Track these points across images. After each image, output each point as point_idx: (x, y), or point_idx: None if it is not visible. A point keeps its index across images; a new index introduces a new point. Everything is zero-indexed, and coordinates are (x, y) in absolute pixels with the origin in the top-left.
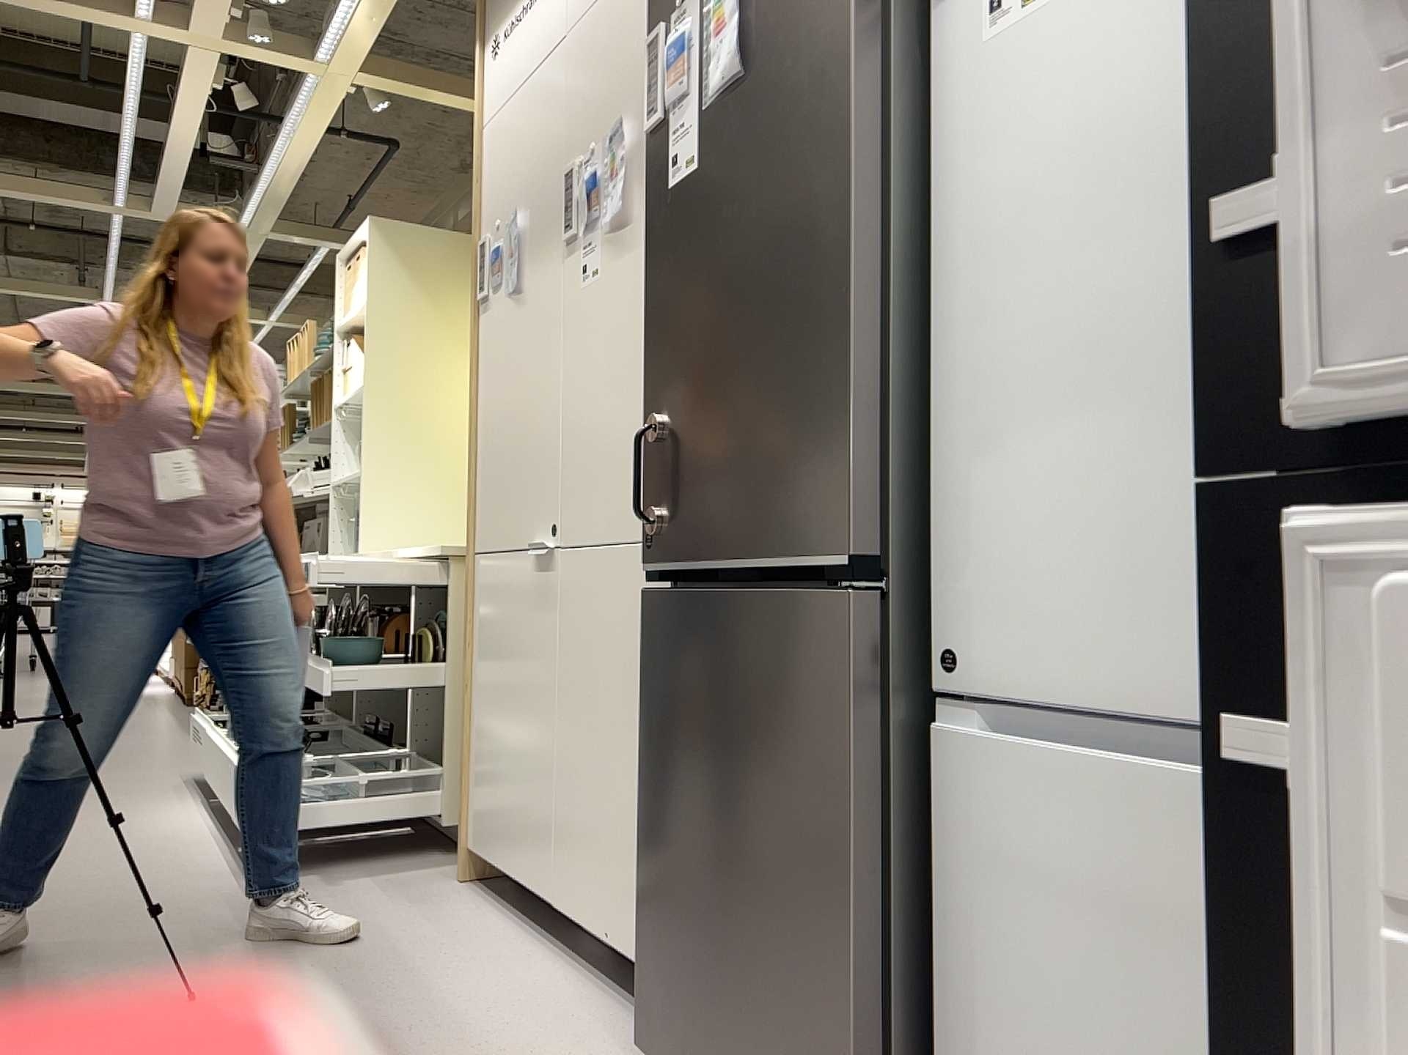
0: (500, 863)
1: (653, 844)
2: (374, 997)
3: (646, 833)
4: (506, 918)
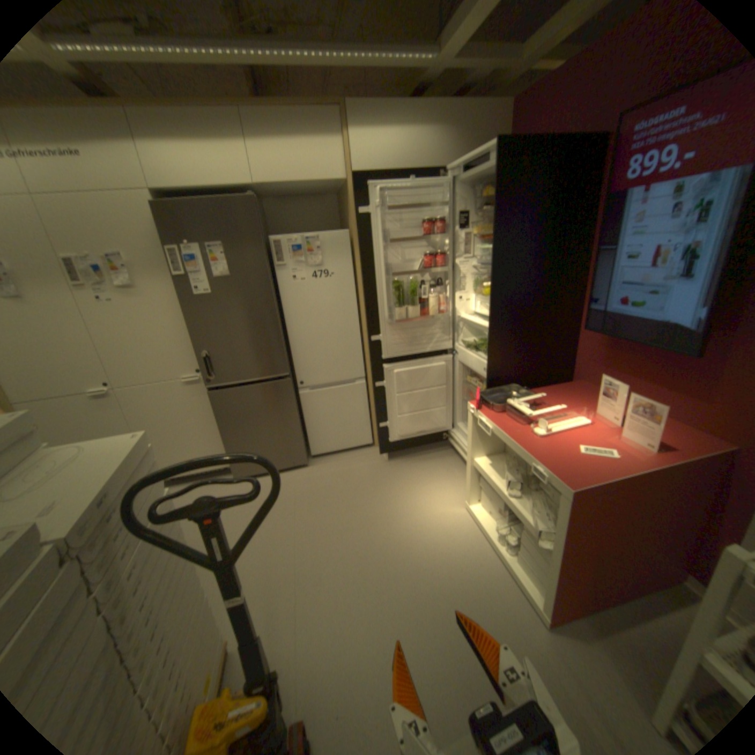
0: None
1: (230, 439)
2: None
3: (226, 439)
4: None
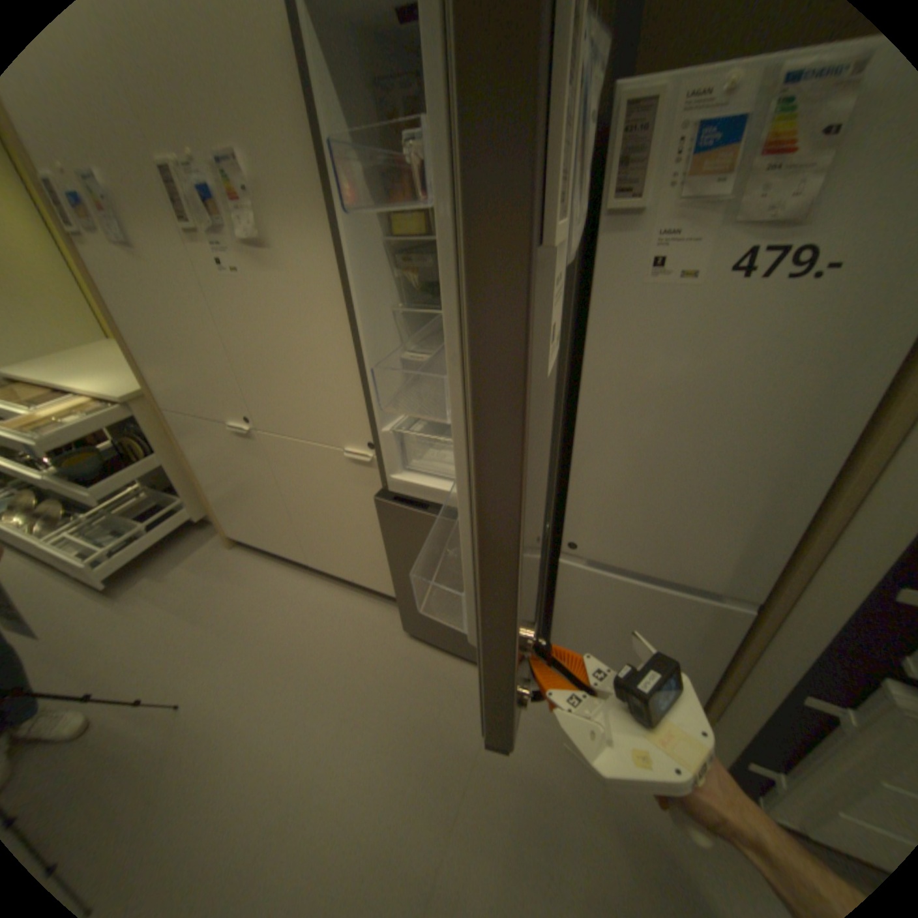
0: (259, 546)
1: (404, 581)
2: (264, 650)
3: (397, 577)
4: (273, 564)
